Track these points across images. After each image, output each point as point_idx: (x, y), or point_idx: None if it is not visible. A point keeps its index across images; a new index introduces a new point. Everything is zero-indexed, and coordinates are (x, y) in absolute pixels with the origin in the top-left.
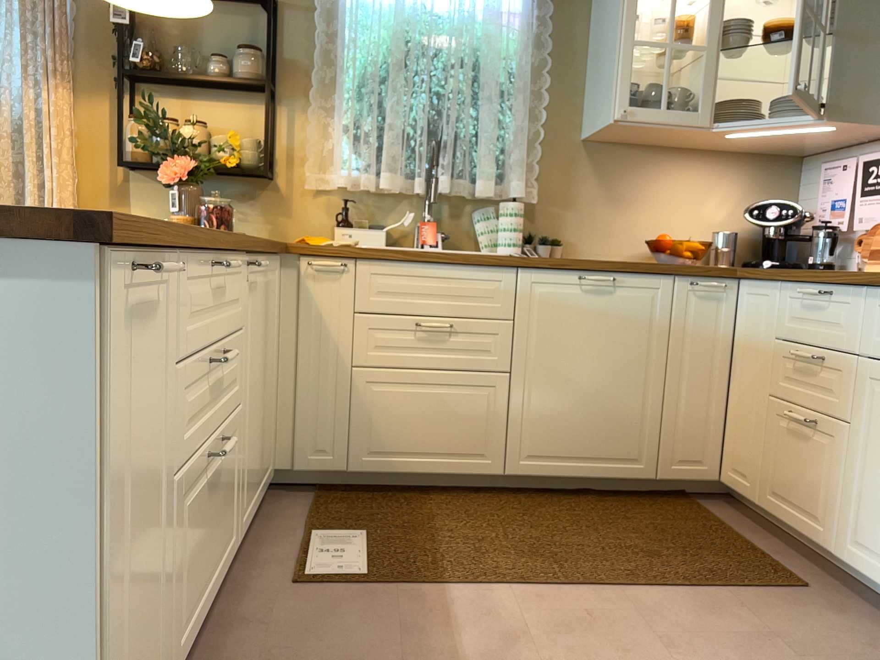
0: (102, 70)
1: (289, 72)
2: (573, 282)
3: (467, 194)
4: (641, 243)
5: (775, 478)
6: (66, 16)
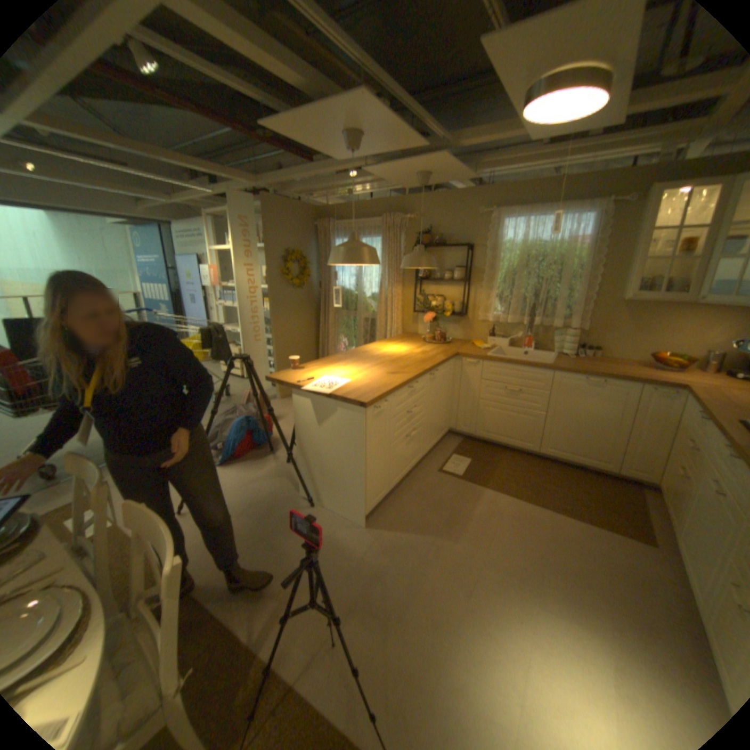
0: (410, 276)
1: (475, 273)
2: (582, 380)
3: (550, 325)
4: (654, 352)
5: (672, 495)
6: (400, 259)
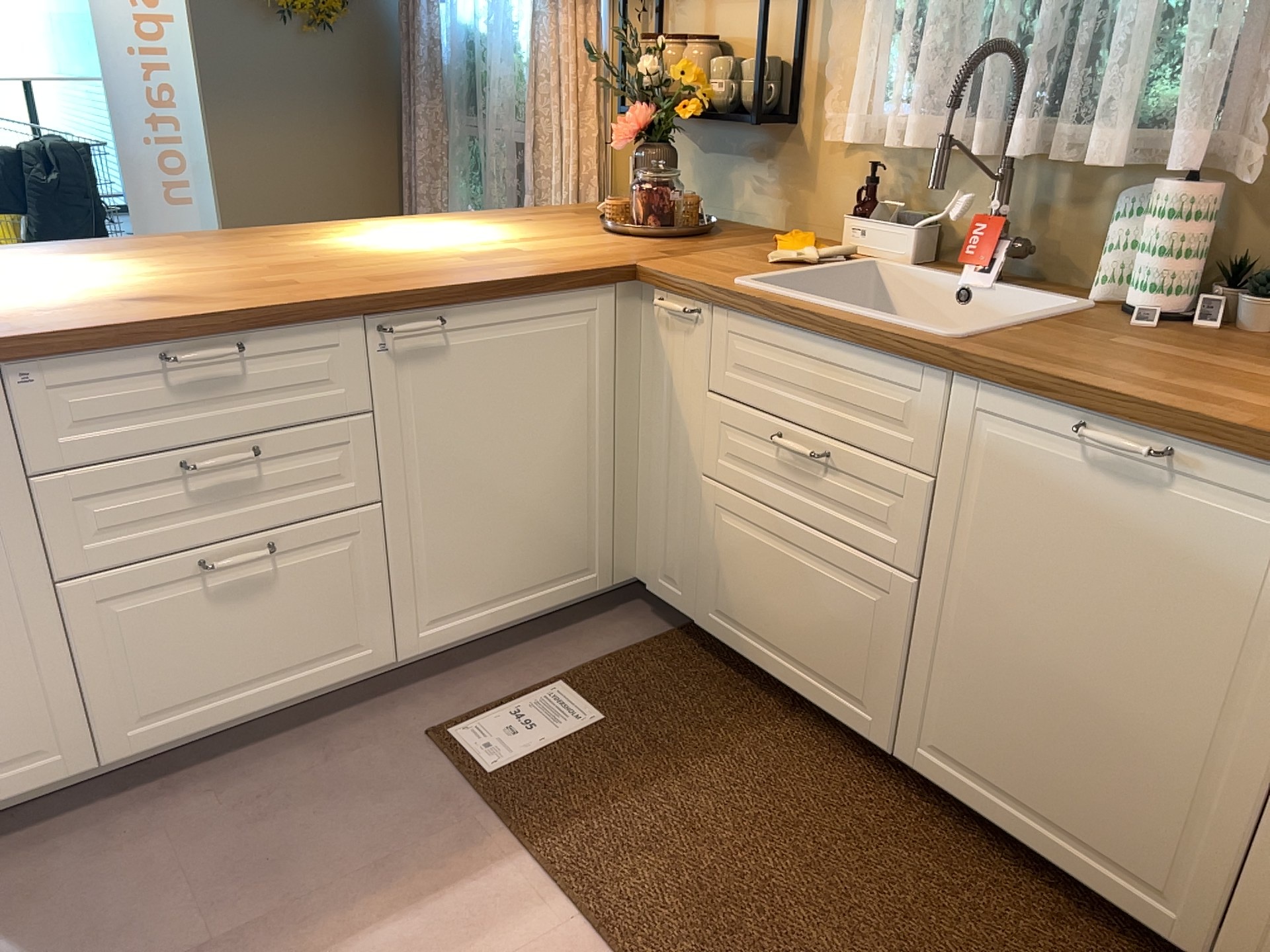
0: None
1: None
2: (1063, 434)
3: (1086, 161)
4: None
5: None
6: None
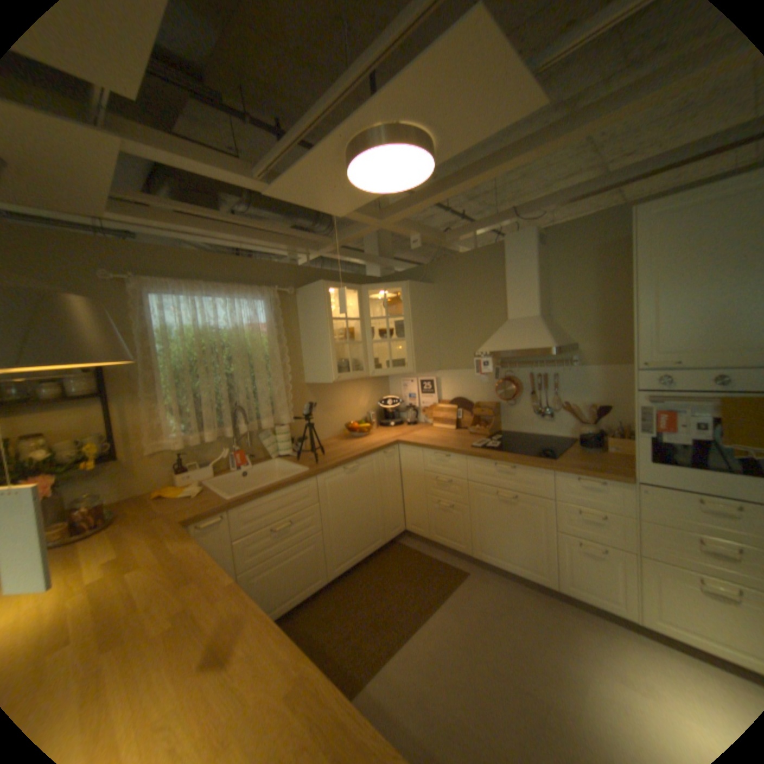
0: None
1: (109, 381)
2: (340, 473)
3: (255, 430)
4: (338, 426)
5: (435, 528)
6: None
